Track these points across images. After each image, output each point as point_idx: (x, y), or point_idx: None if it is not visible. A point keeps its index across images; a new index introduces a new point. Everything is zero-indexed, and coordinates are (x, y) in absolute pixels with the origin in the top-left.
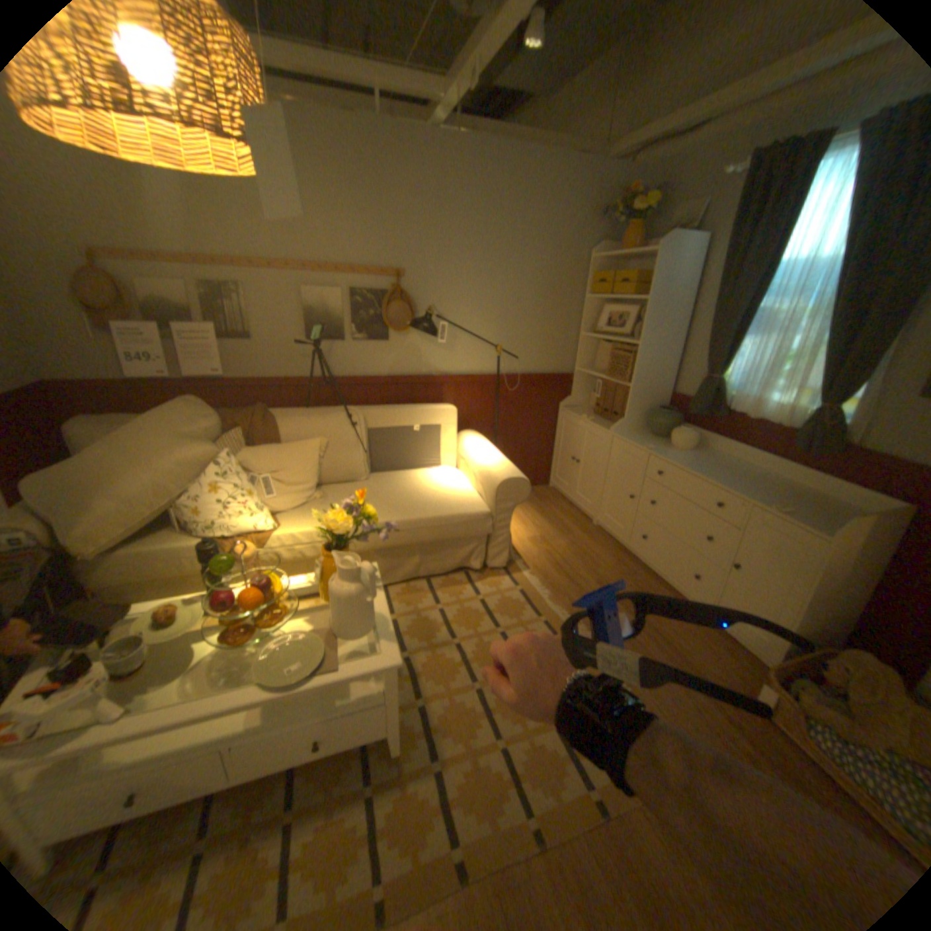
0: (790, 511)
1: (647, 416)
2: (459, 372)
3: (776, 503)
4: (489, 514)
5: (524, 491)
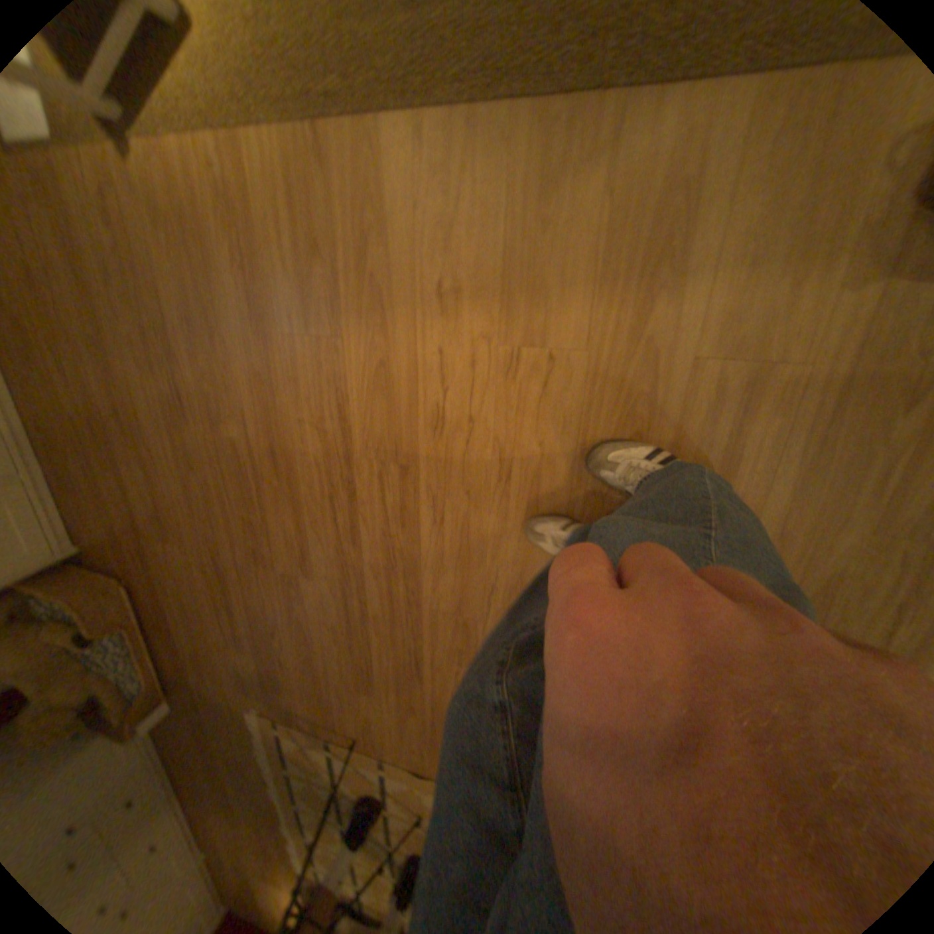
0: None
1: None
2: None
3: None
4: None
5: None
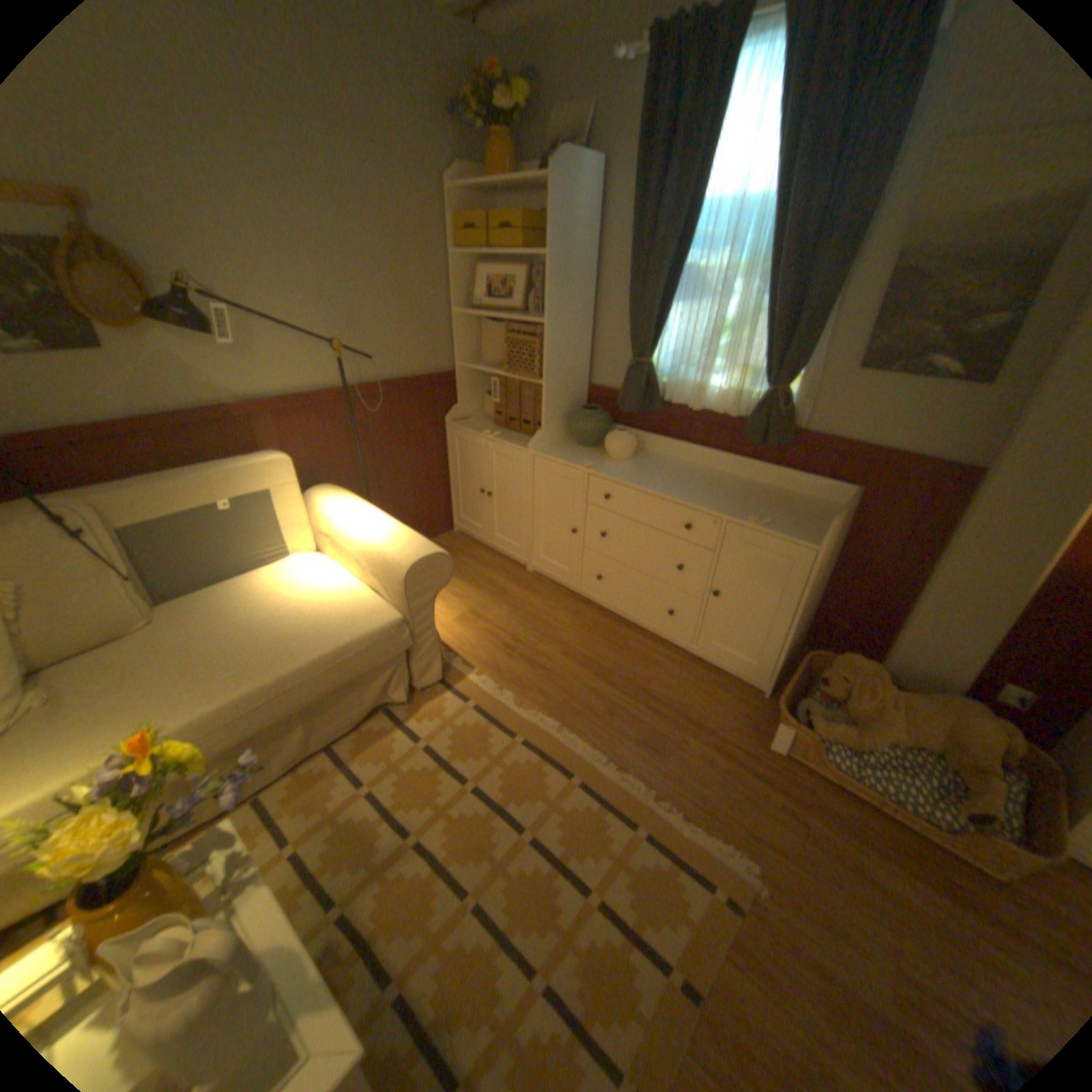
0: (768, 522)
1: (566, 421)
2: (275, 391)
3: (747, 513)
4: (403, 621)
5: (445, 569)
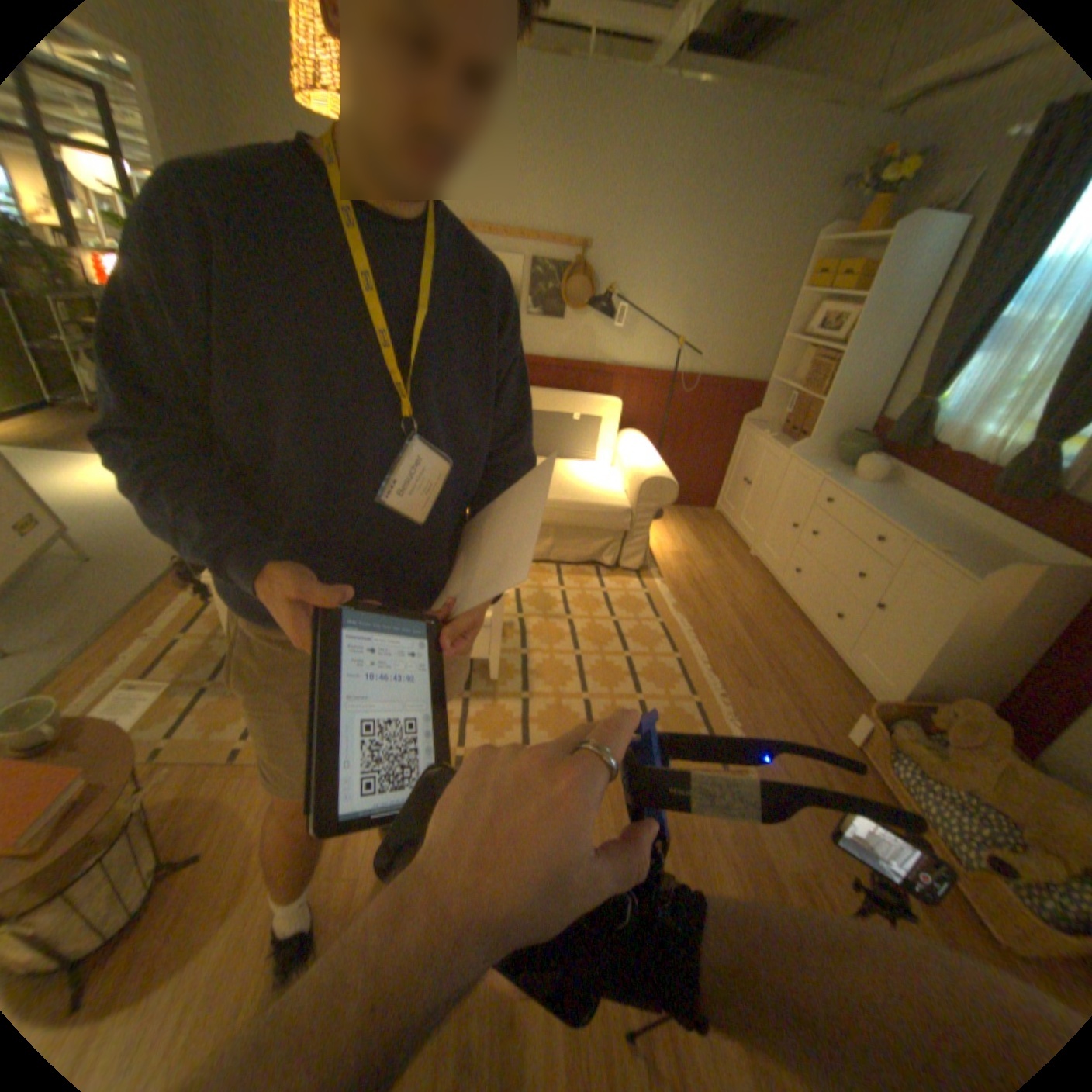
0: (950, 551)
1: (839, 440)
2: (634, 364)
3: (942, 543)
4: (628, 511)
5: (670, 494)
